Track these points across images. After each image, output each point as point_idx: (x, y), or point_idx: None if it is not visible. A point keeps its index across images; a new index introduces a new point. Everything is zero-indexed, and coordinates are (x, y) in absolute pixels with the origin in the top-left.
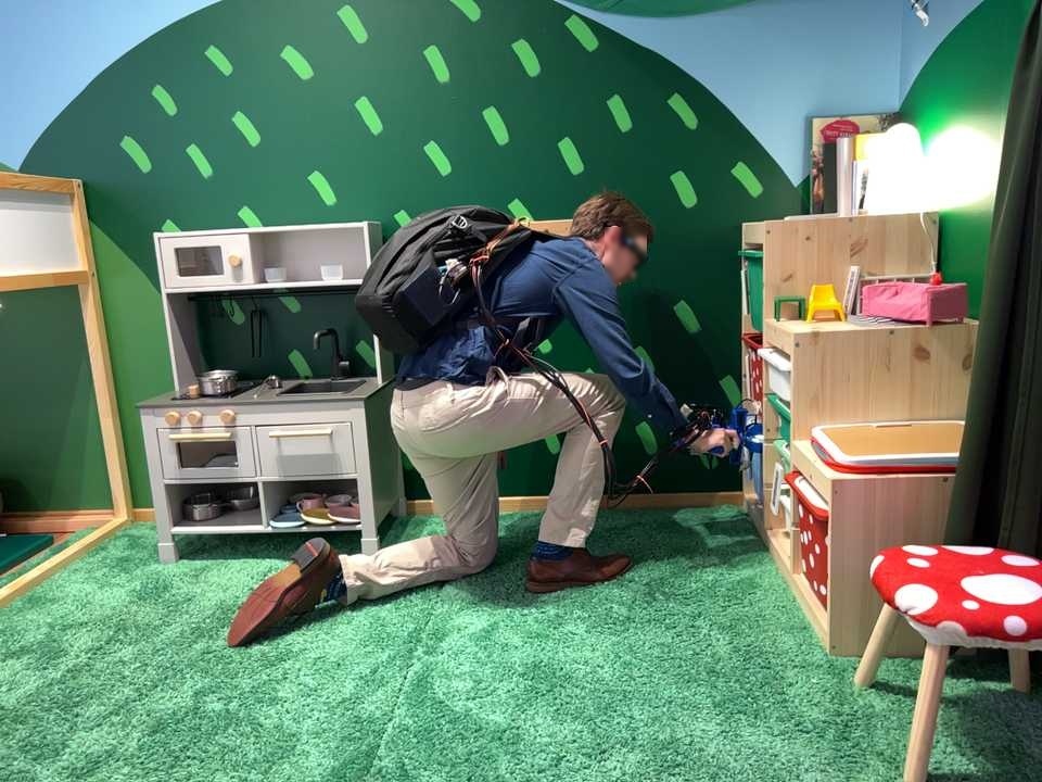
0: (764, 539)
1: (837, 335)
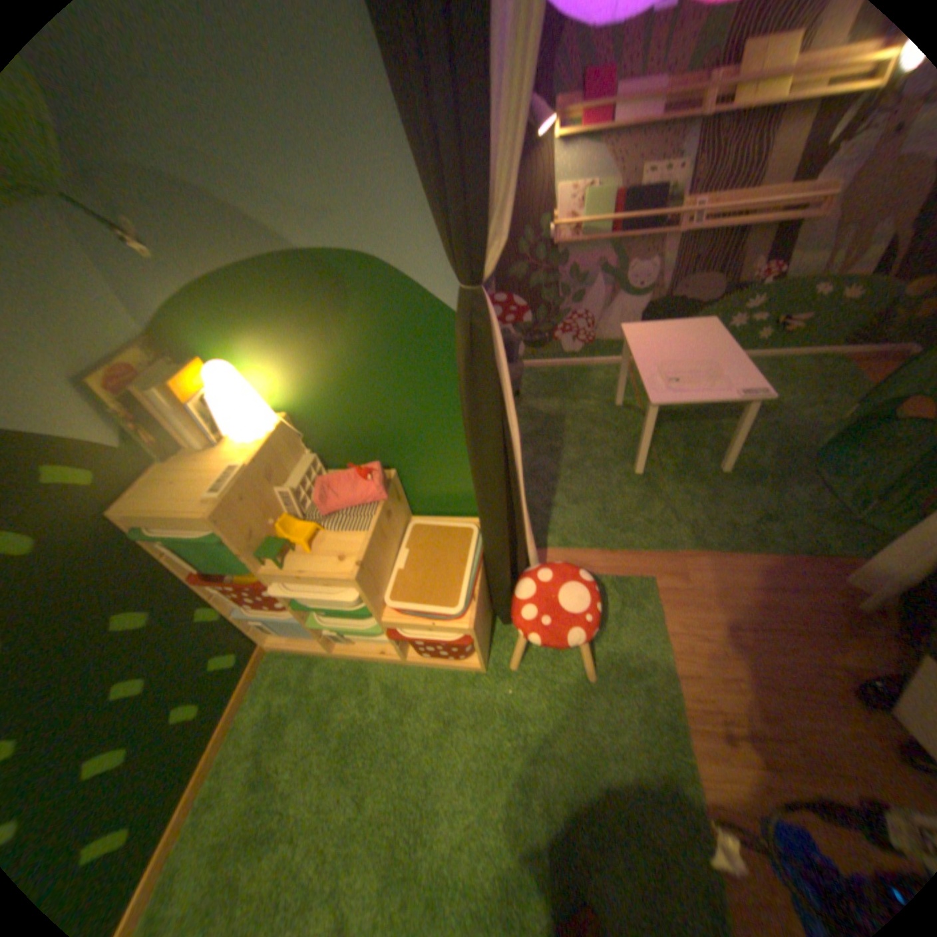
0: (332, 656)
1: (368, 552)
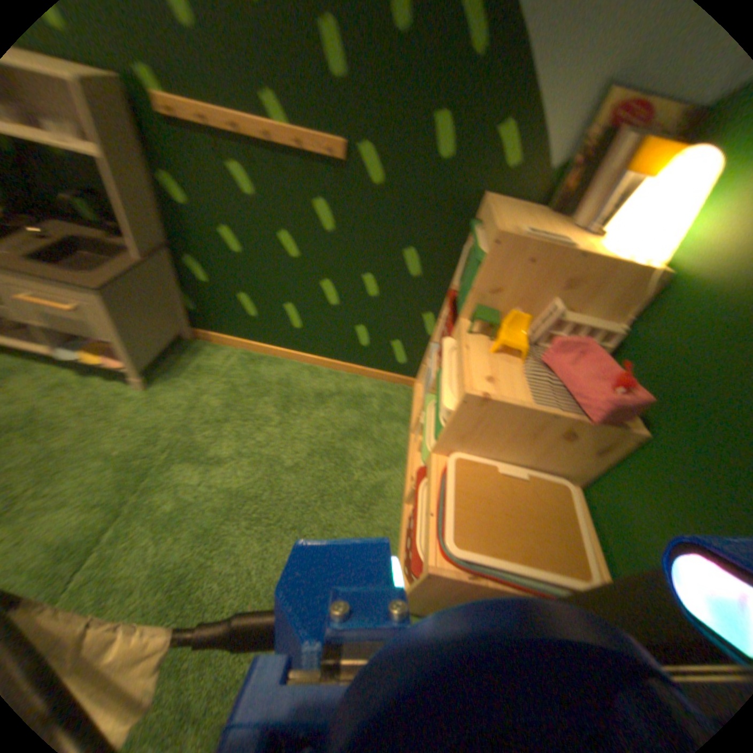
0: (410, 434)
1: (505, 403)
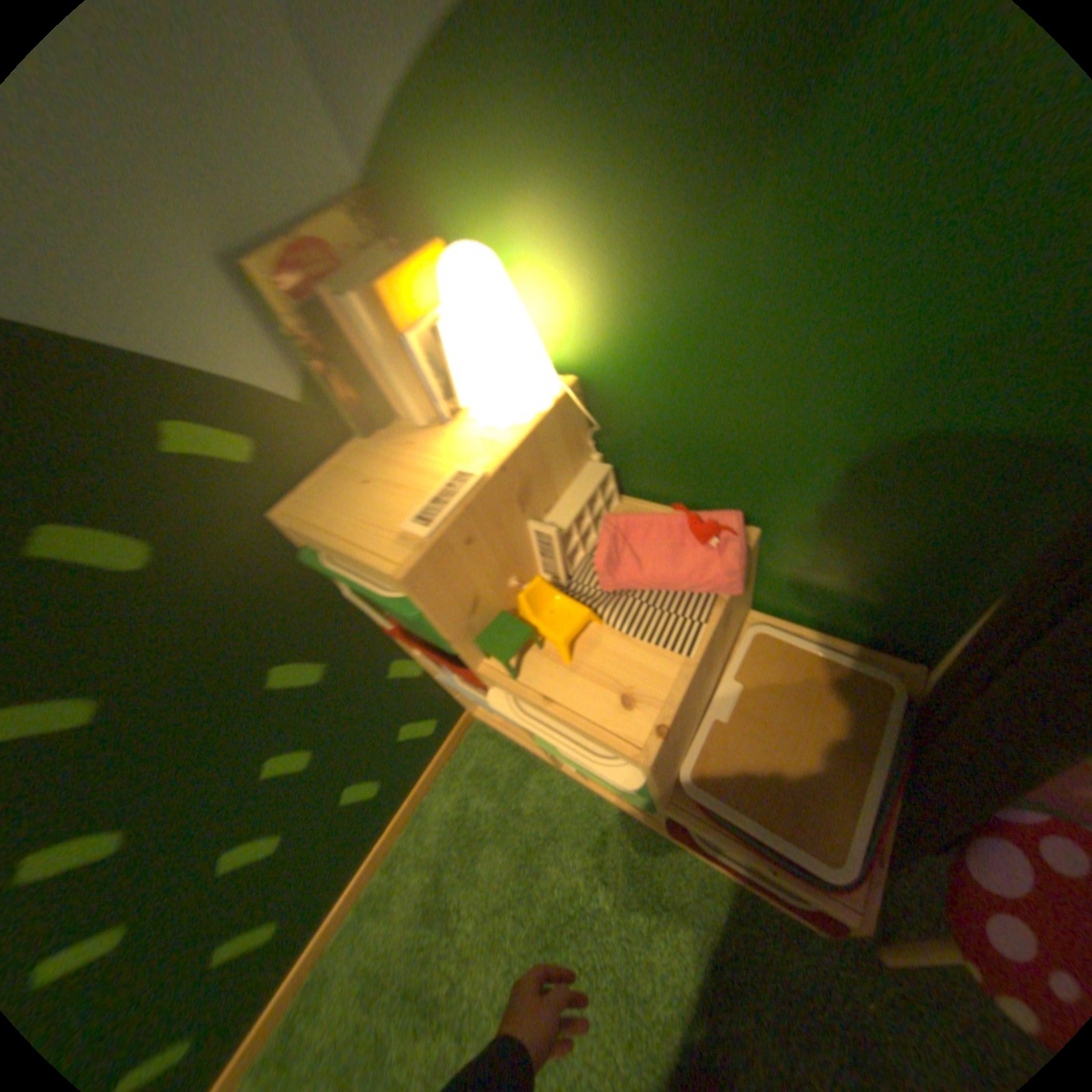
0: (561, 768)
1: (686, 707)
